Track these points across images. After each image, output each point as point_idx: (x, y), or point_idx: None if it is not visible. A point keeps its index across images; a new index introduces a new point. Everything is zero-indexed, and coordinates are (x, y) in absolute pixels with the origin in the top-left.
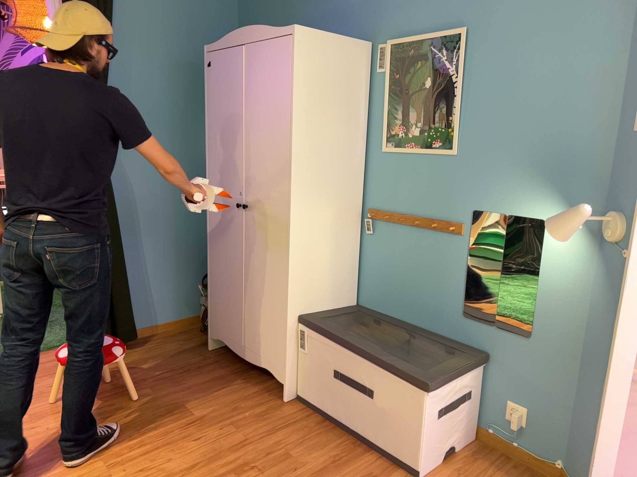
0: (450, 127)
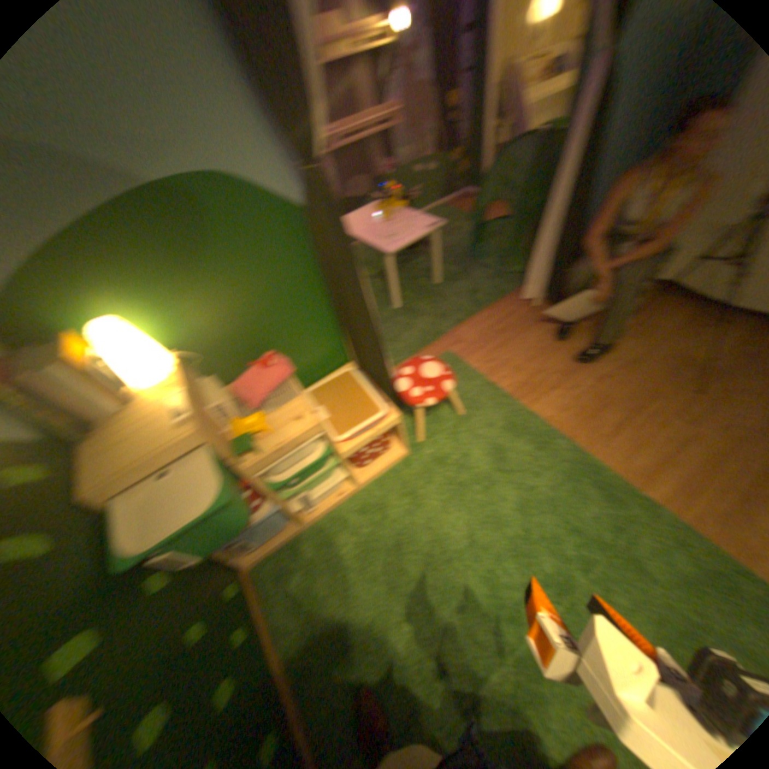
0: None
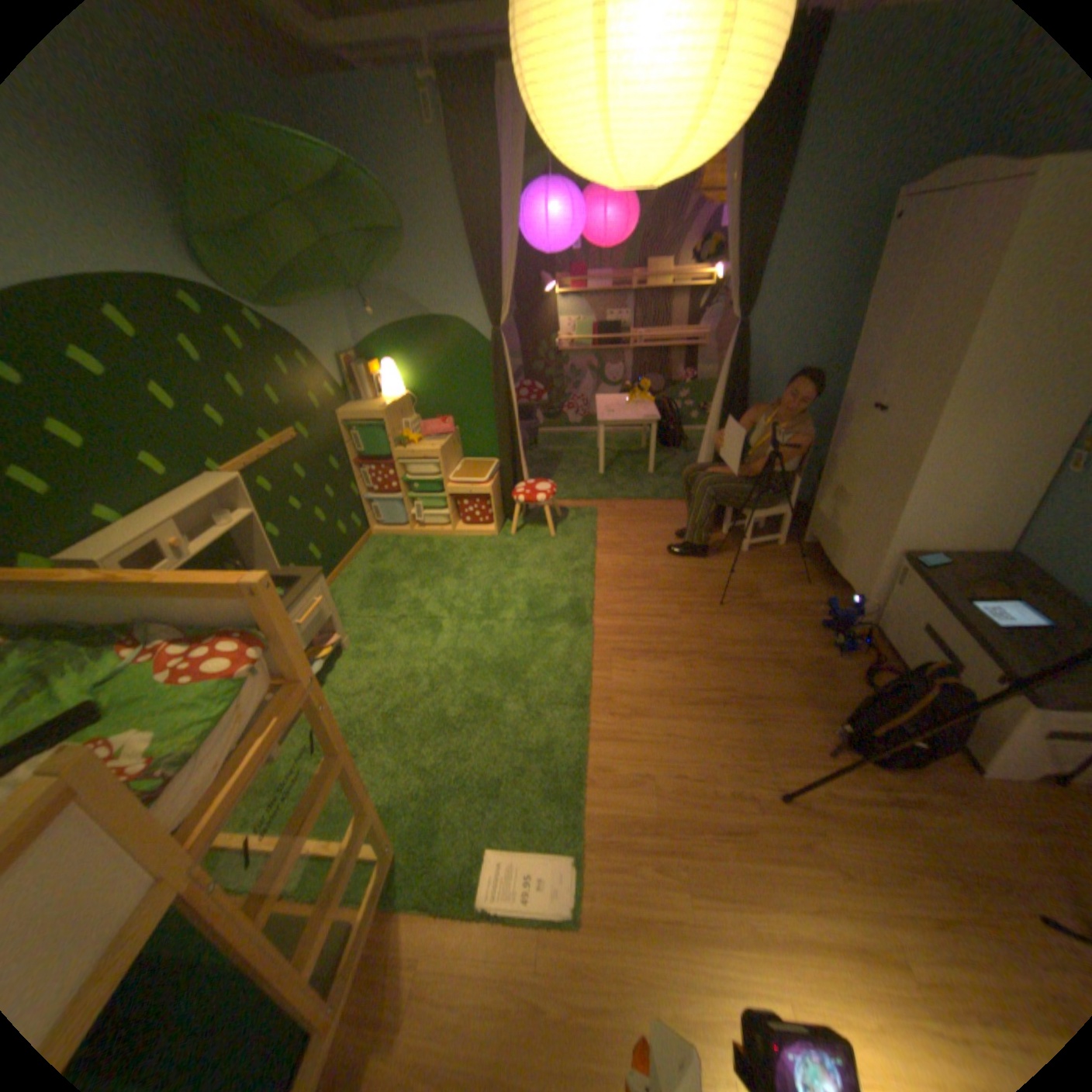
0: None
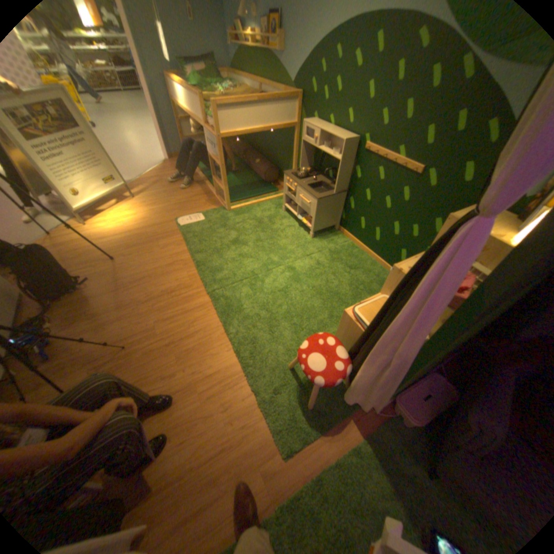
0: None
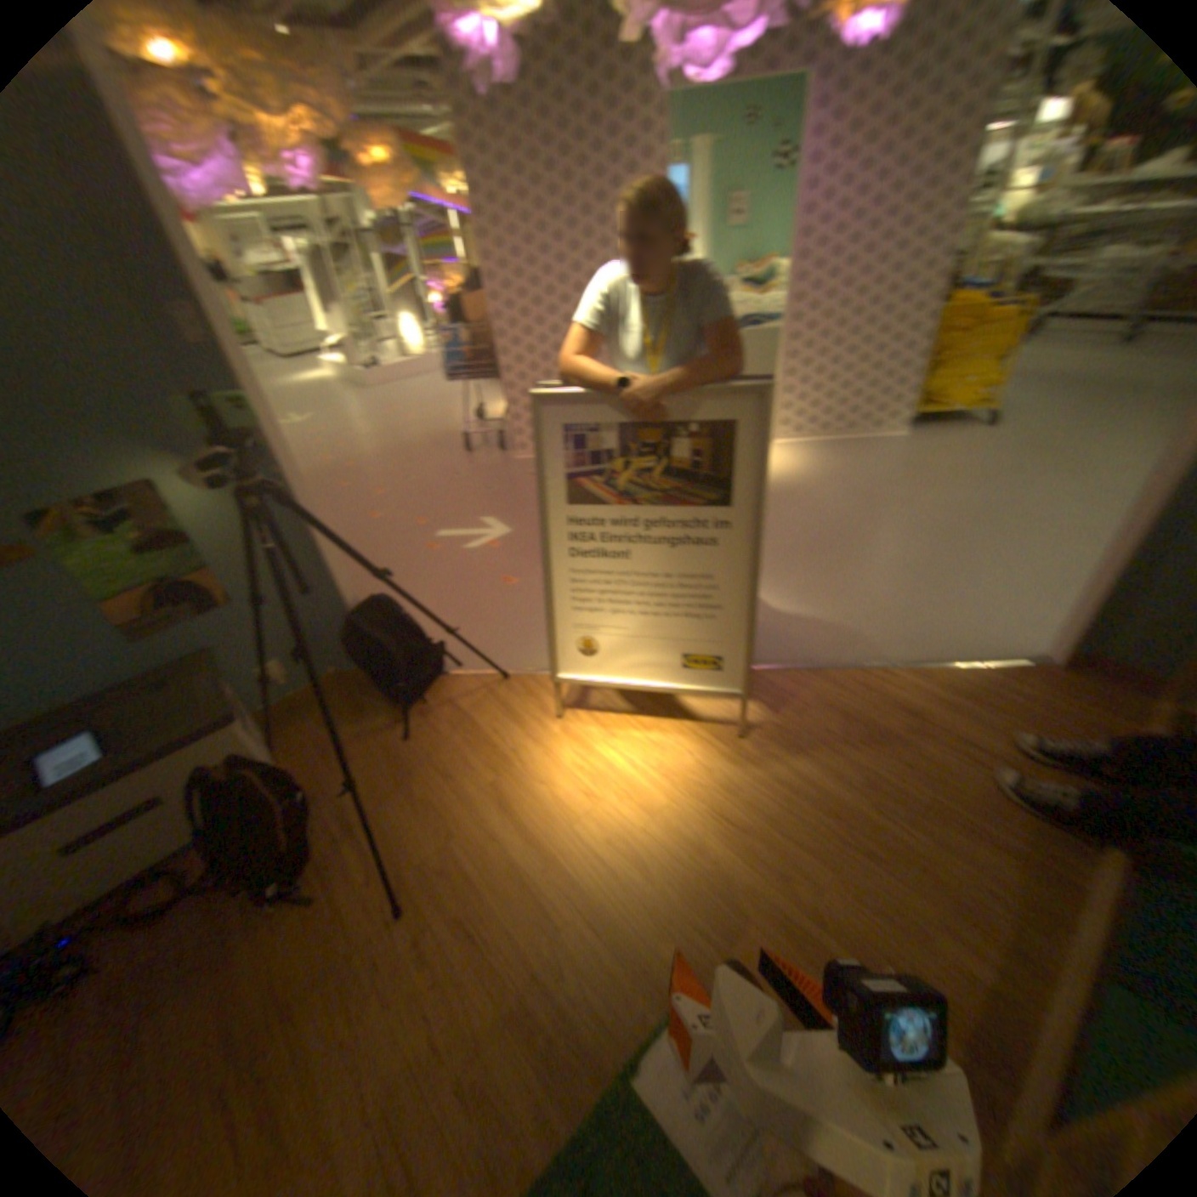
0: None
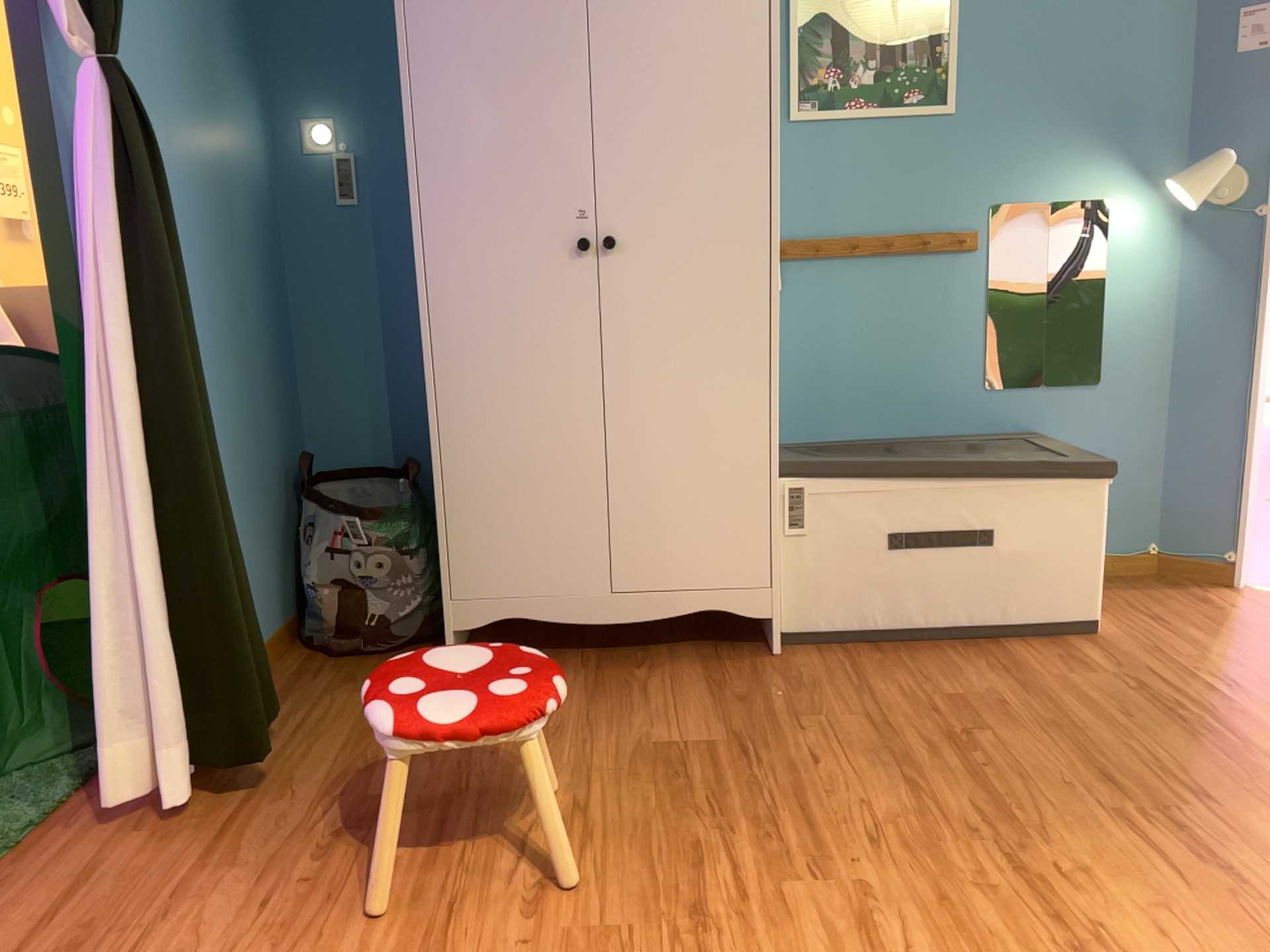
0: (939, 64)
